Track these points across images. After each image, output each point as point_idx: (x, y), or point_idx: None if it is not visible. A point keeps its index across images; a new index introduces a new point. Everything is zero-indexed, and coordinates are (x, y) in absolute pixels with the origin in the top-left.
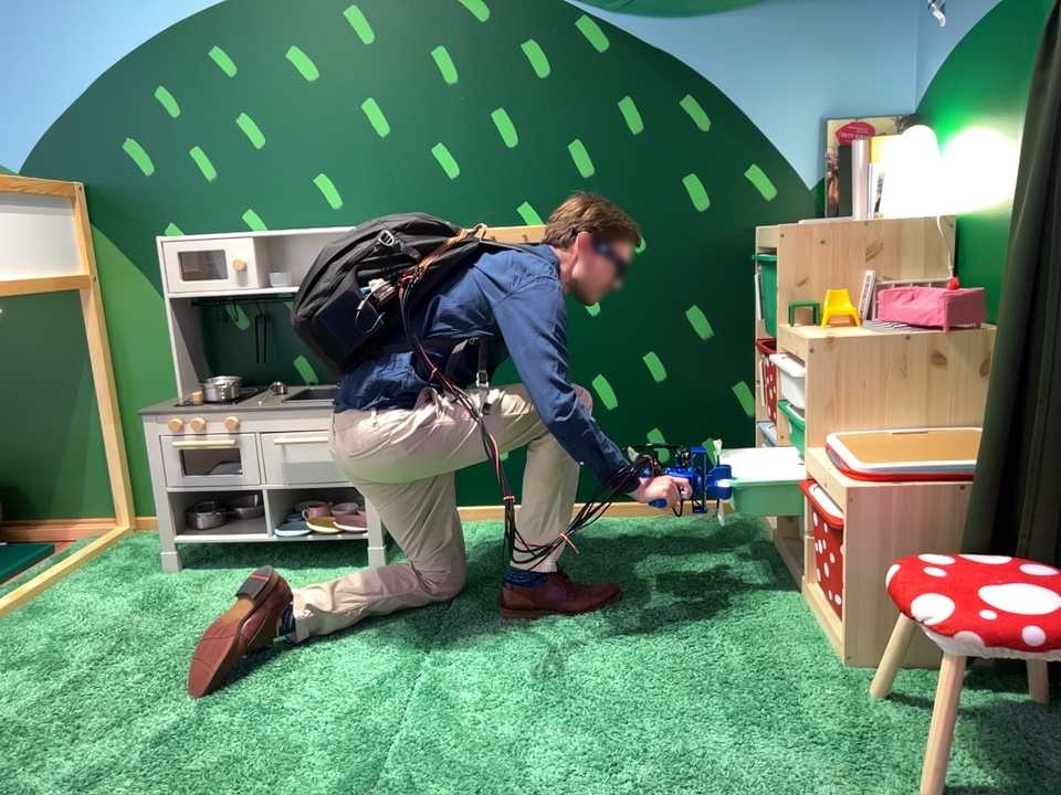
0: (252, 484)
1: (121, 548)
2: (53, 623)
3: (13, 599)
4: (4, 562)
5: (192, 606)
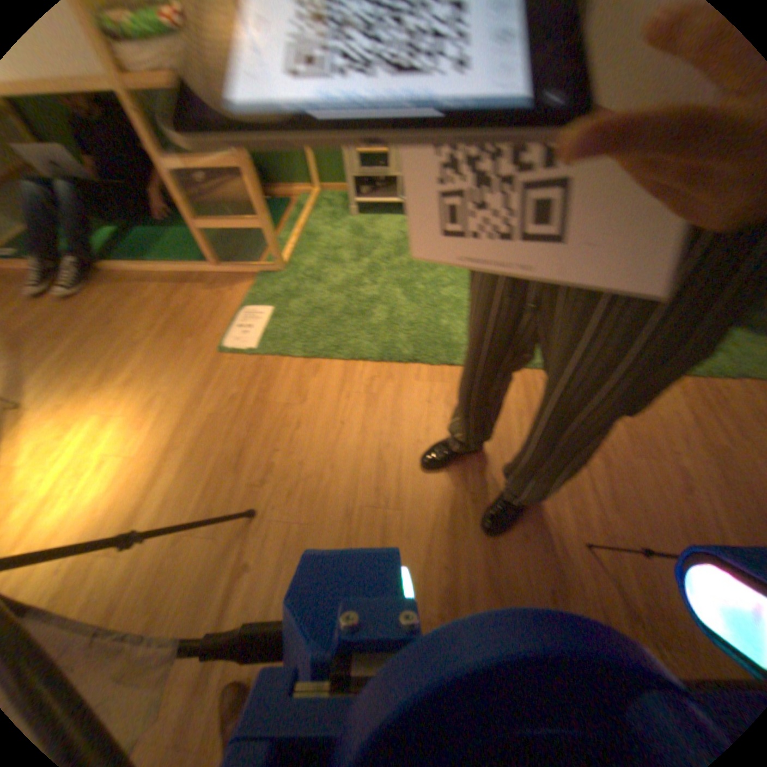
0: (391, 172)
1: (318, 199)
2: (319, 239)
3: (297, 227)
4: (274, 207)
5: (372, 232)
